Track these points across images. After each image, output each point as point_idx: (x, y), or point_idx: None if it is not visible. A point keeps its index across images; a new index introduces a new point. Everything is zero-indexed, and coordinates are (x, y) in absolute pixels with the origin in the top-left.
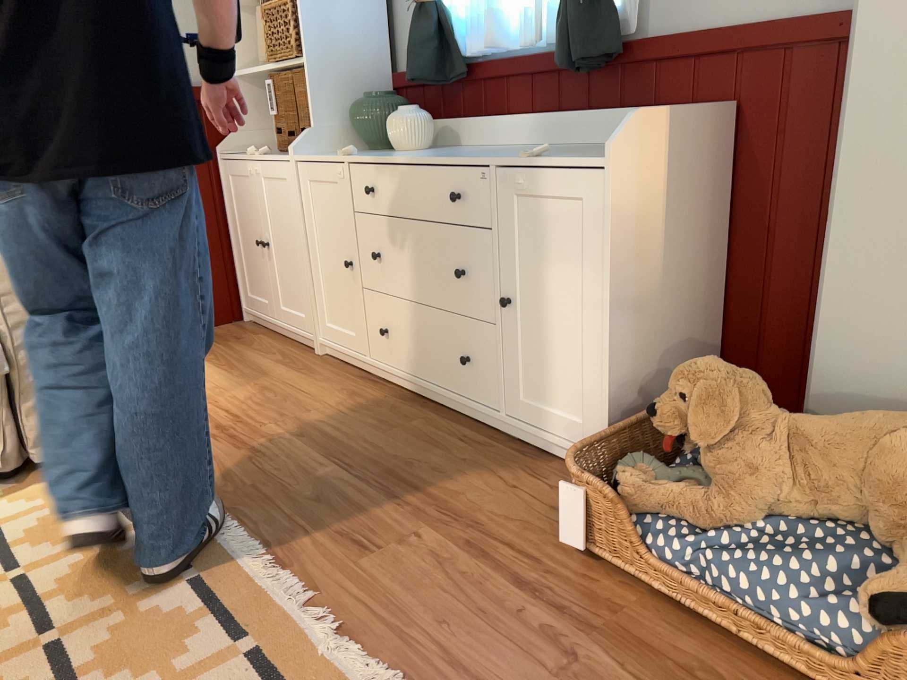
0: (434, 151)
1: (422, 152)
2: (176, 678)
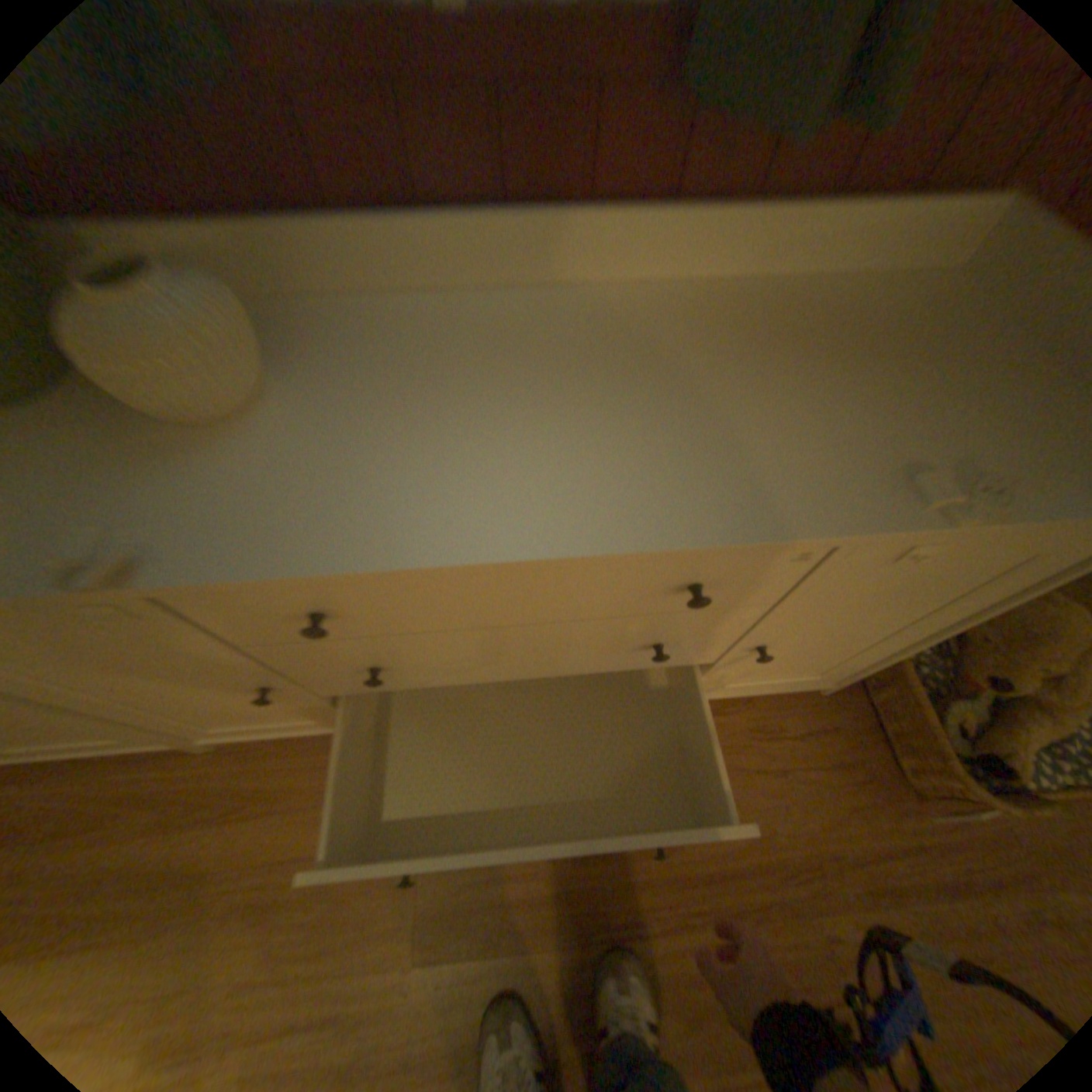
0: (317, 378)
1: (312, 408)
2: None
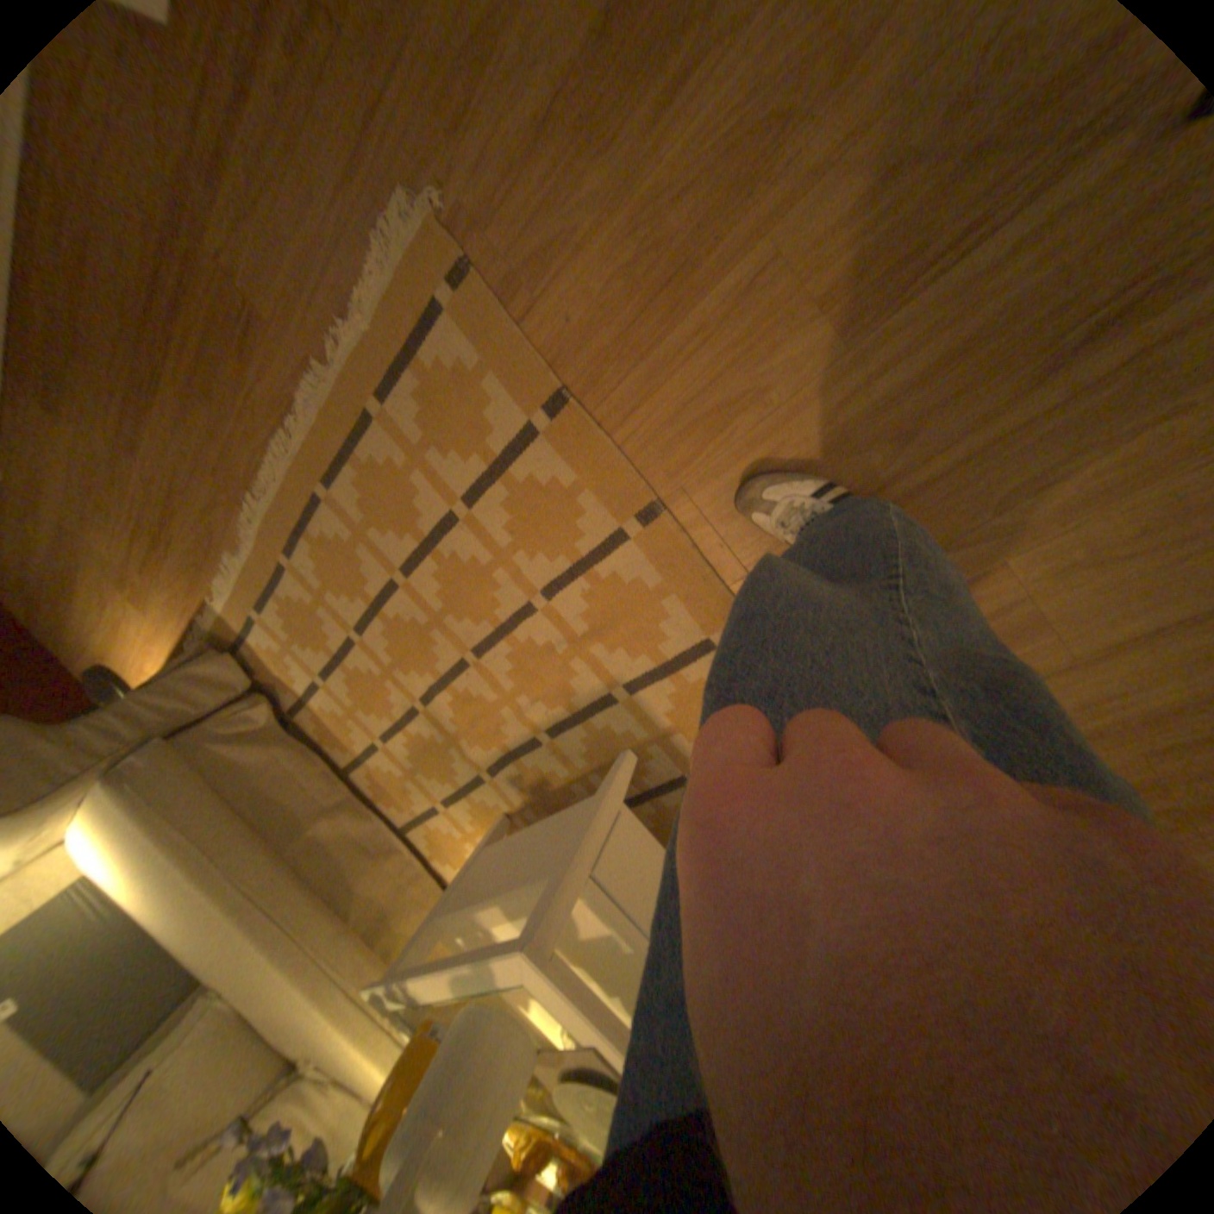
0: None
1: None
2: (407, 455)
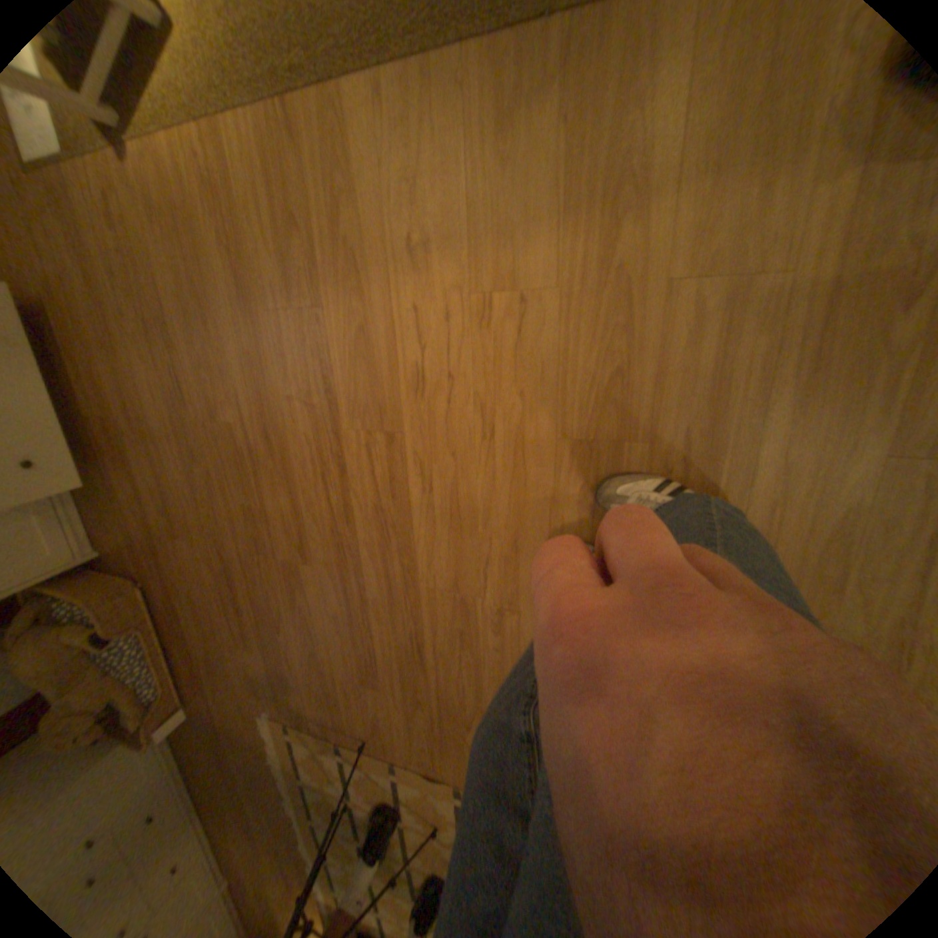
0: None
1: None
2: (314, 794)
